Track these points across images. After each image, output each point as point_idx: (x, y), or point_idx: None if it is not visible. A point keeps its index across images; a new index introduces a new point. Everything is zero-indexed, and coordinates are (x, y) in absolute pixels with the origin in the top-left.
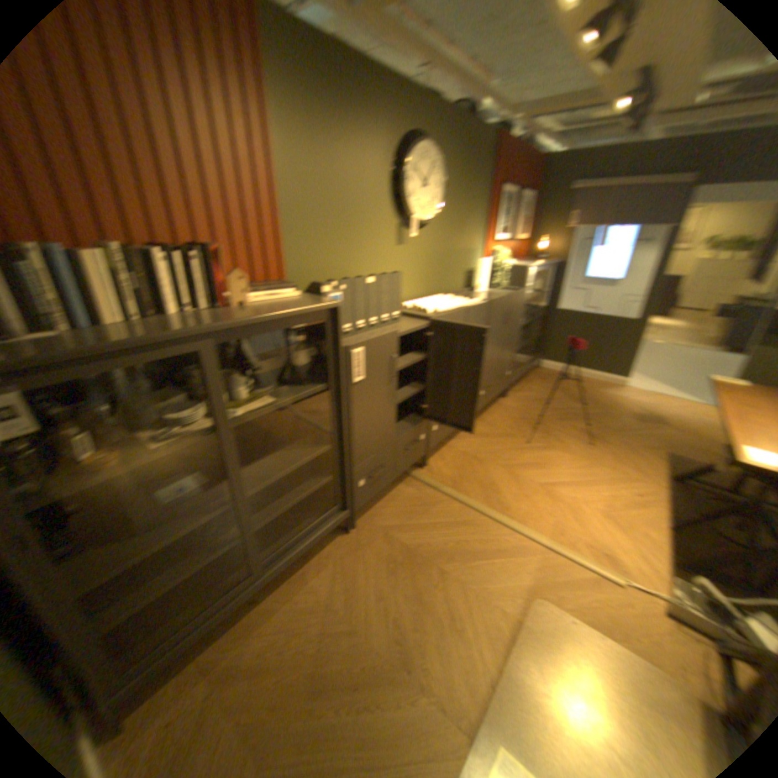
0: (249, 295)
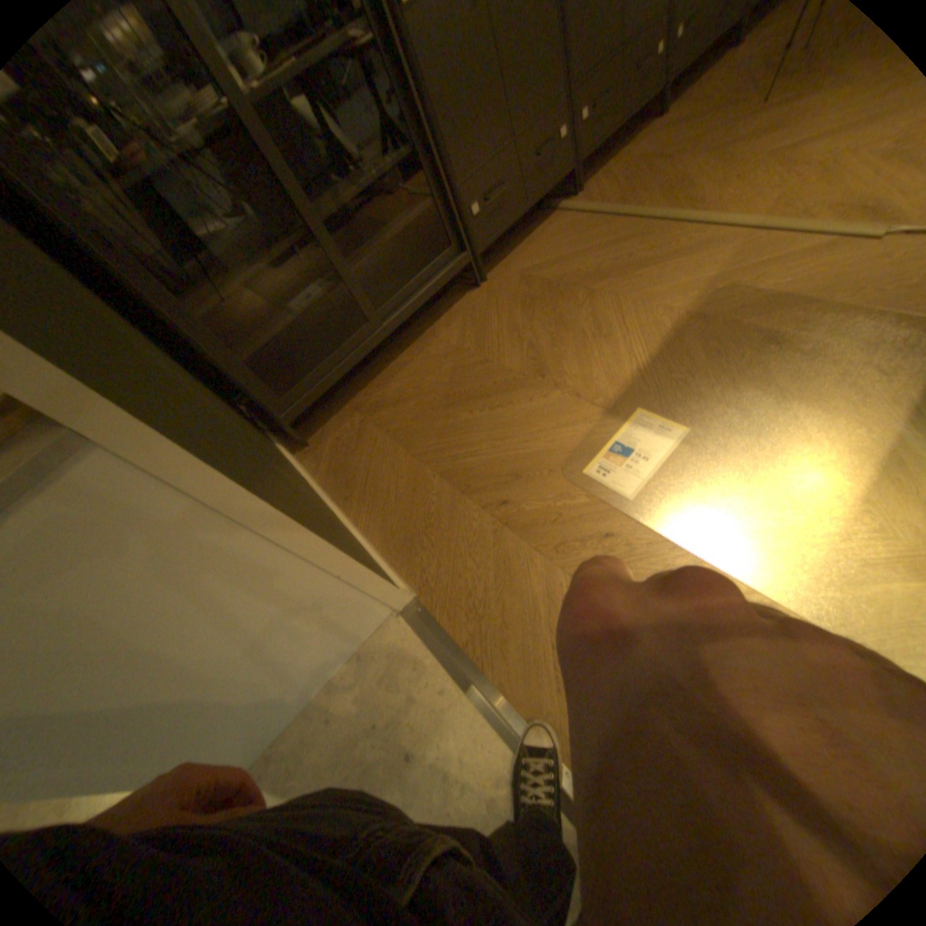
0: None
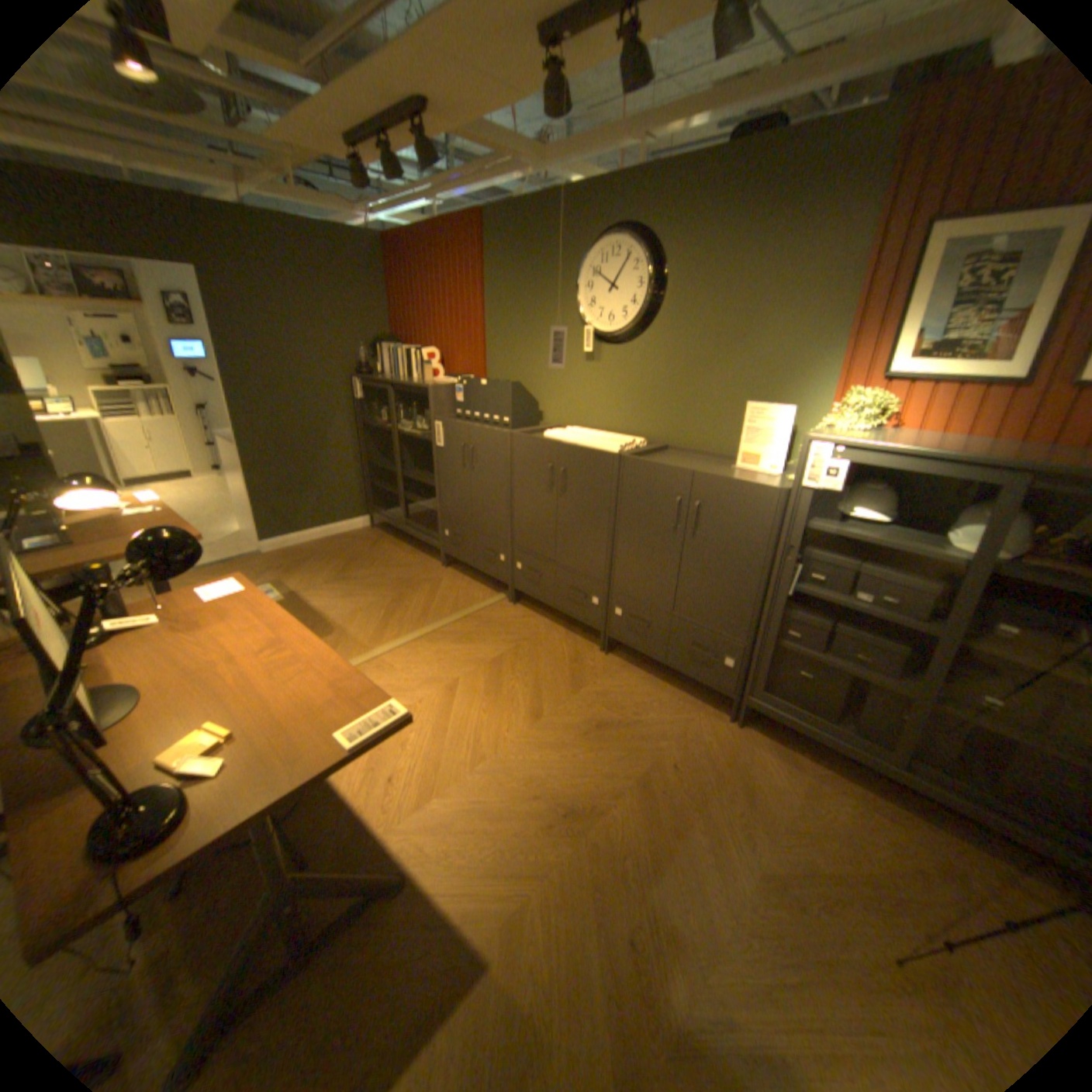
0: (440, 378)
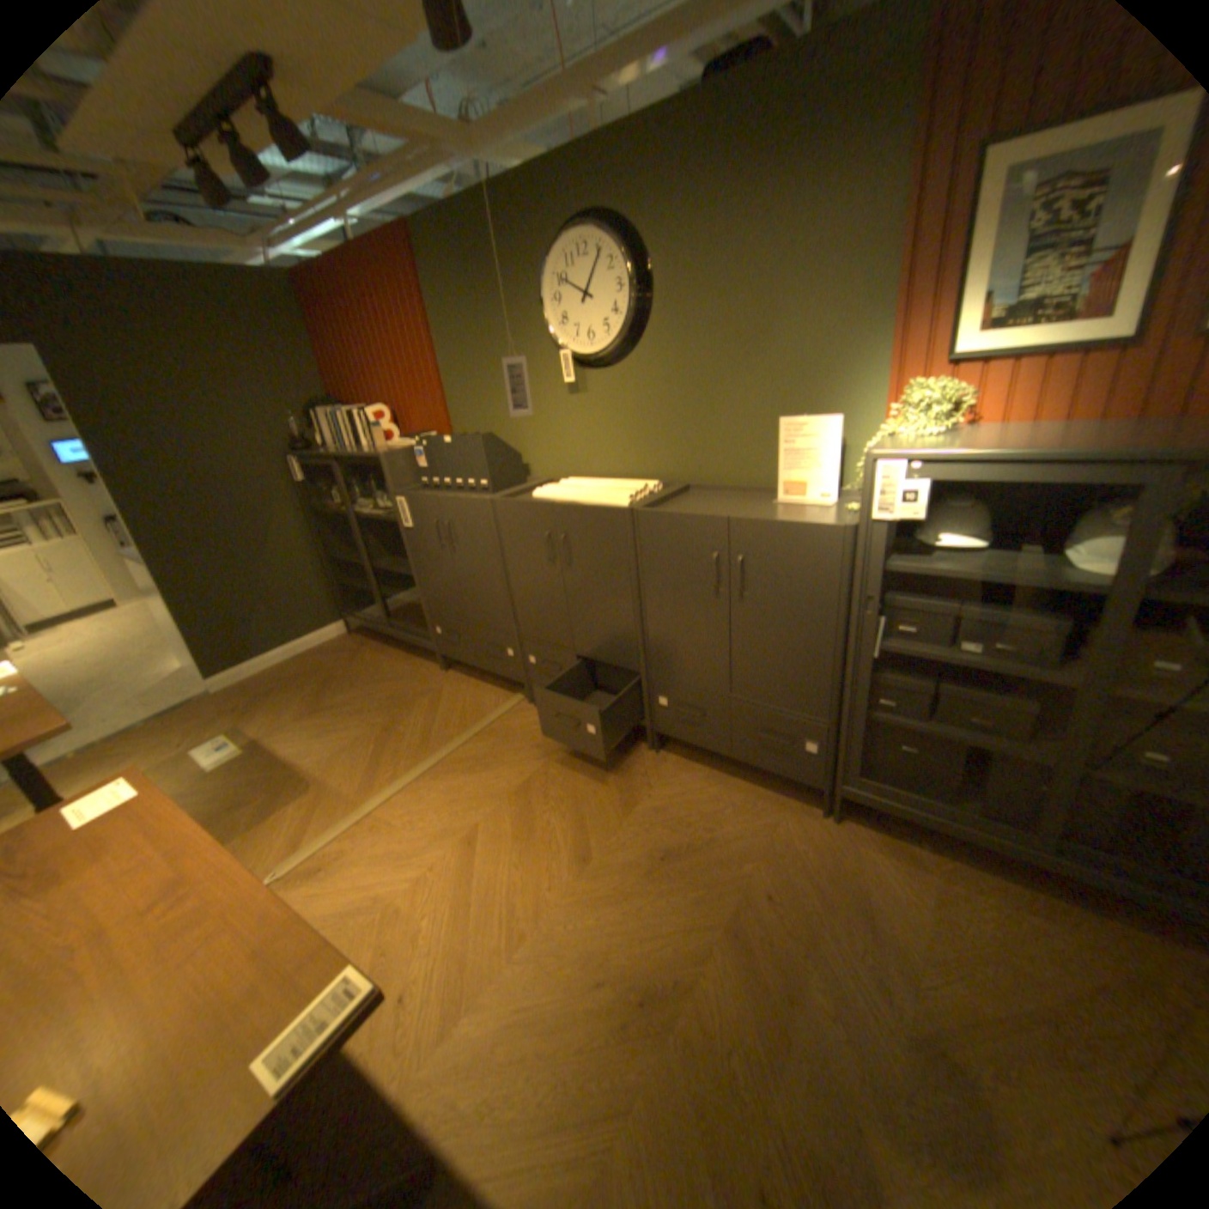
0: (396, 441)
